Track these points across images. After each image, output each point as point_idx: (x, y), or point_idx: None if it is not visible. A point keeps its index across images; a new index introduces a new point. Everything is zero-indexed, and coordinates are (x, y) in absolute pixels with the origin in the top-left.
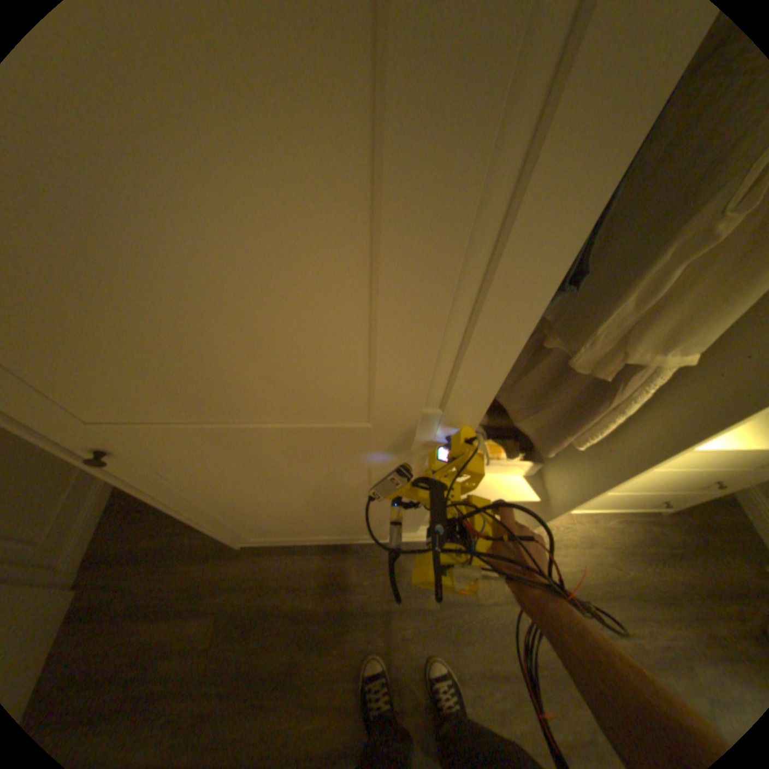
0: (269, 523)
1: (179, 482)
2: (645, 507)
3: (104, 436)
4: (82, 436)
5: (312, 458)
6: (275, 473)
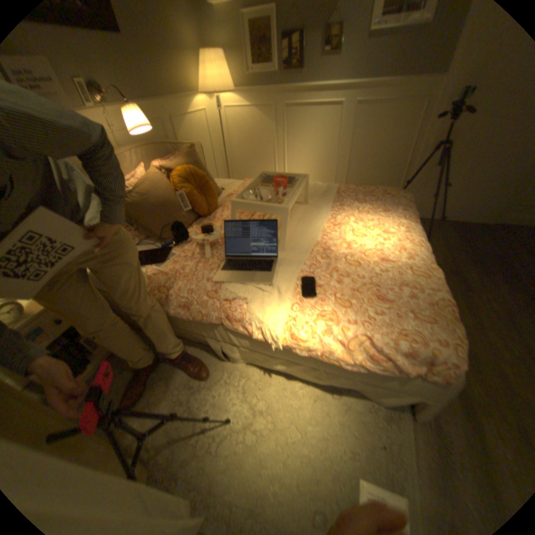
0: None
1: None
2: None
3: None
4: None
5: None
6: None
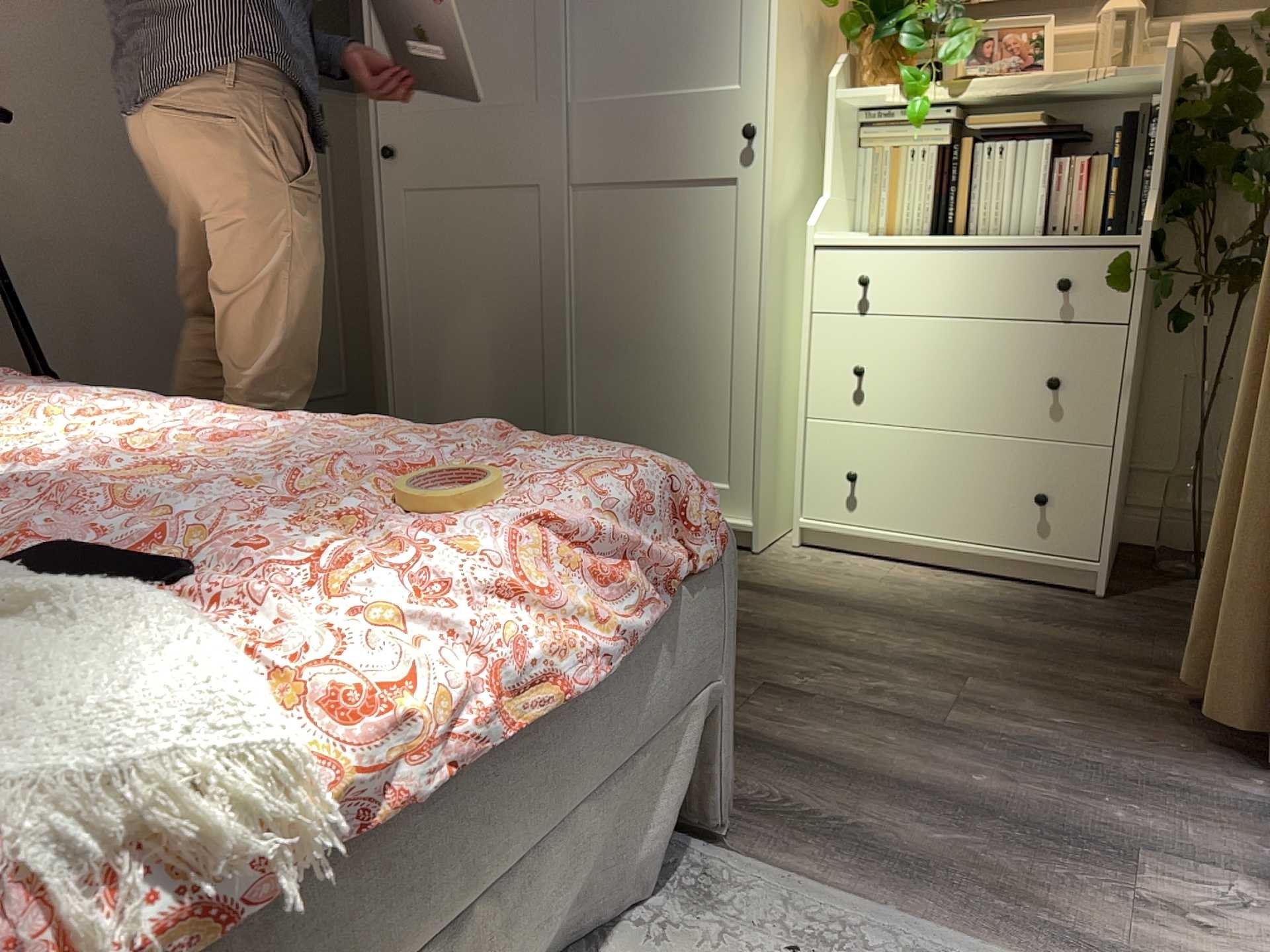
0: (449, 371)
1: (413, 224)
2: (1022, 530)
3: (404, 129)
4: (394, 130)
5: (501, 164)
6: (476, 205)
